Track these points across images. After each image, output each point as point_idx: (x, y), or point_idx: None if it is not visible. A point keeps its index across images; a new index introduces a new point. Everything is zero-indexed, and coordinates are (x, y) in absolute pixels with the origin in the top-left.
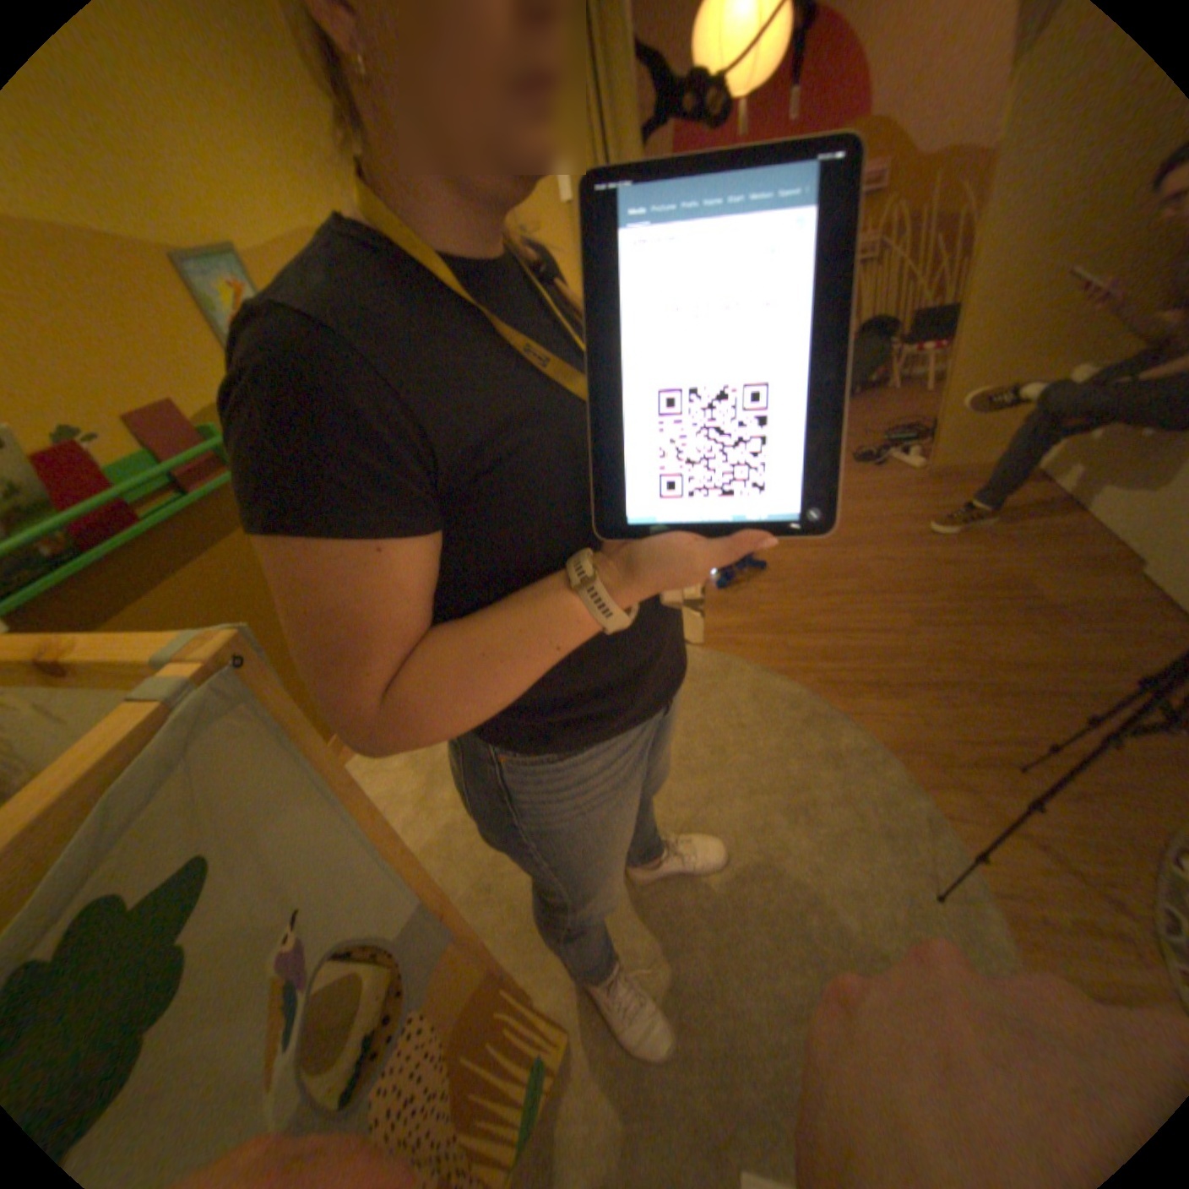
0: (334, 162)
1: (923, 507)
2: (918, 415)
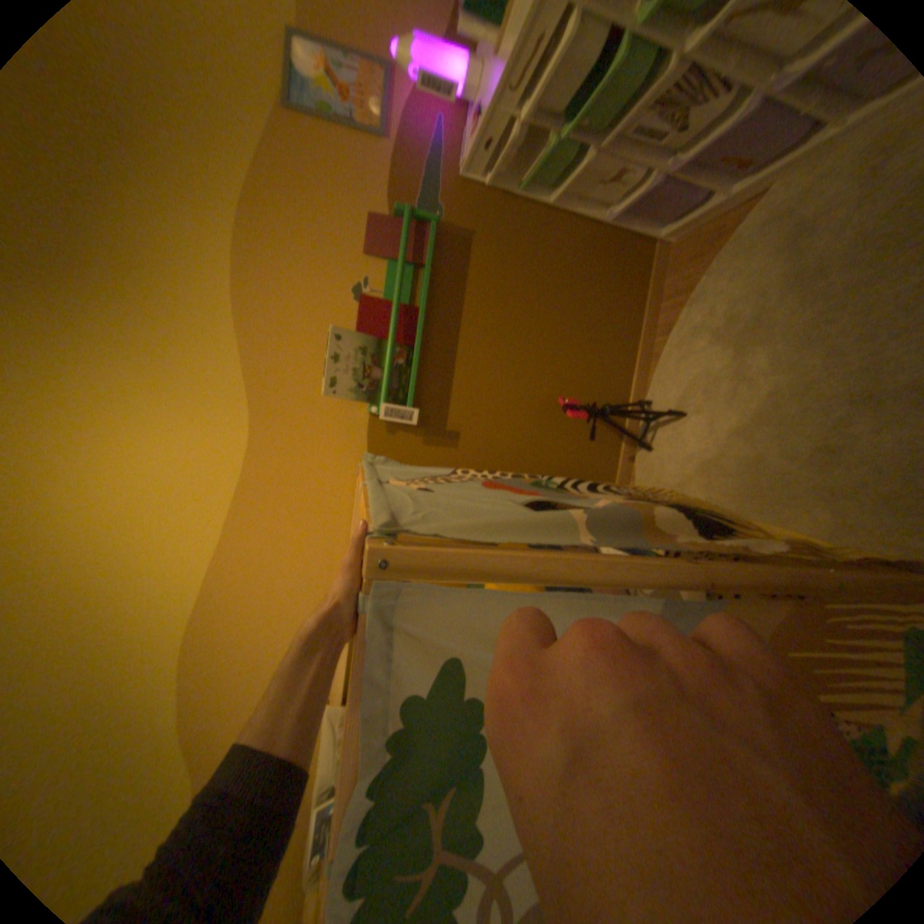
0: None
1: None
2: None
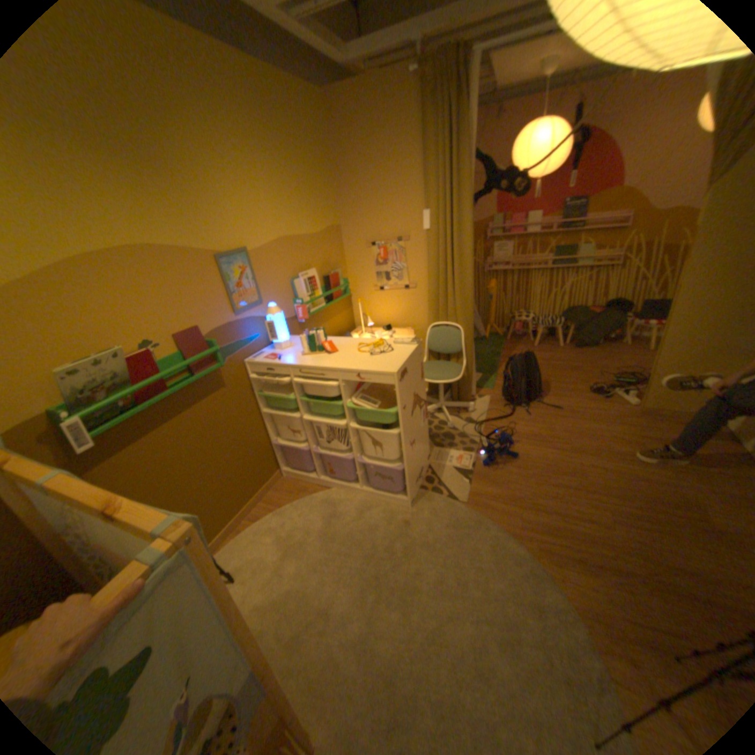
0: (307, 204)
1: (632, 437)
2: (639, 369)
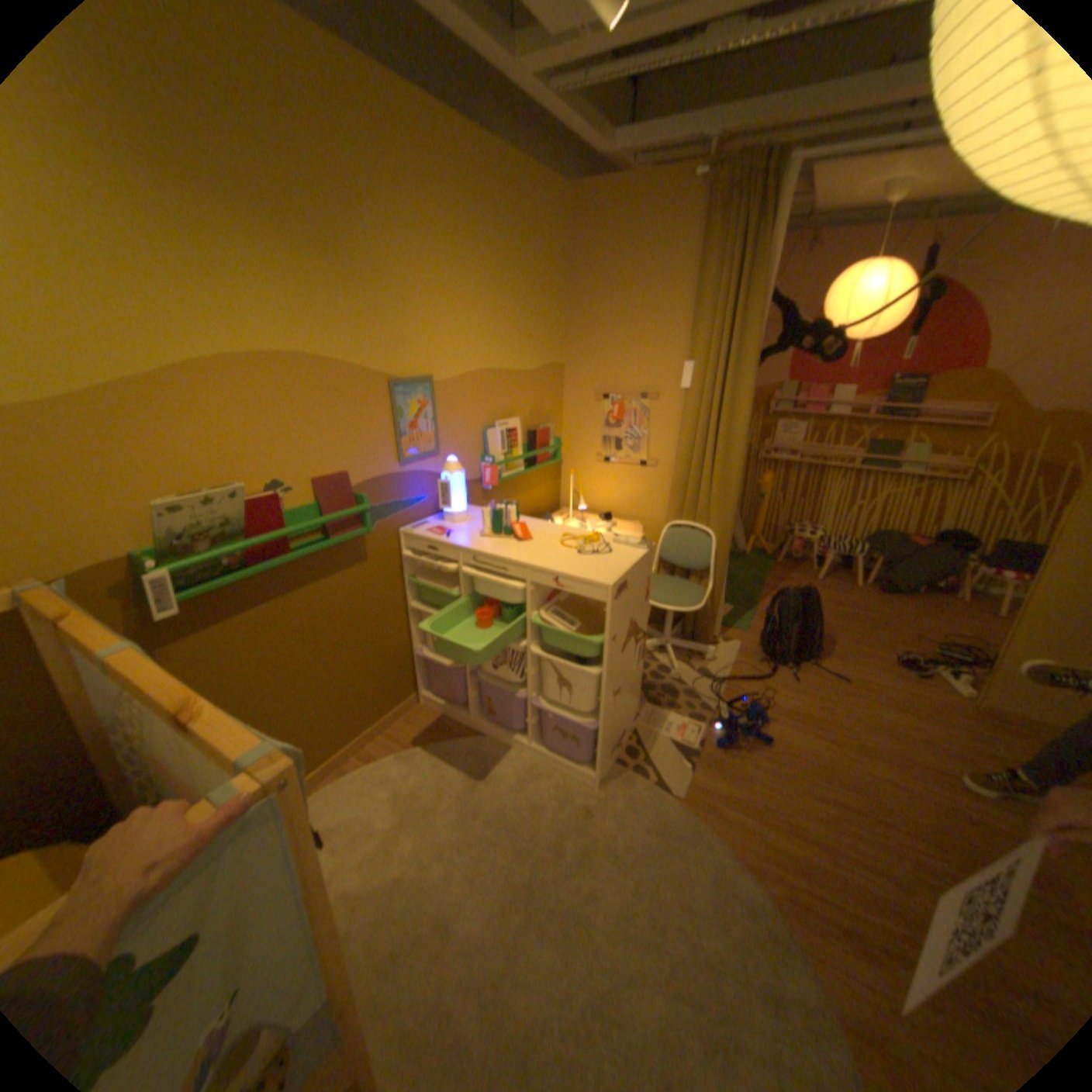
0: (523, 331)
1: (958, 748)
2: (979, 642)
